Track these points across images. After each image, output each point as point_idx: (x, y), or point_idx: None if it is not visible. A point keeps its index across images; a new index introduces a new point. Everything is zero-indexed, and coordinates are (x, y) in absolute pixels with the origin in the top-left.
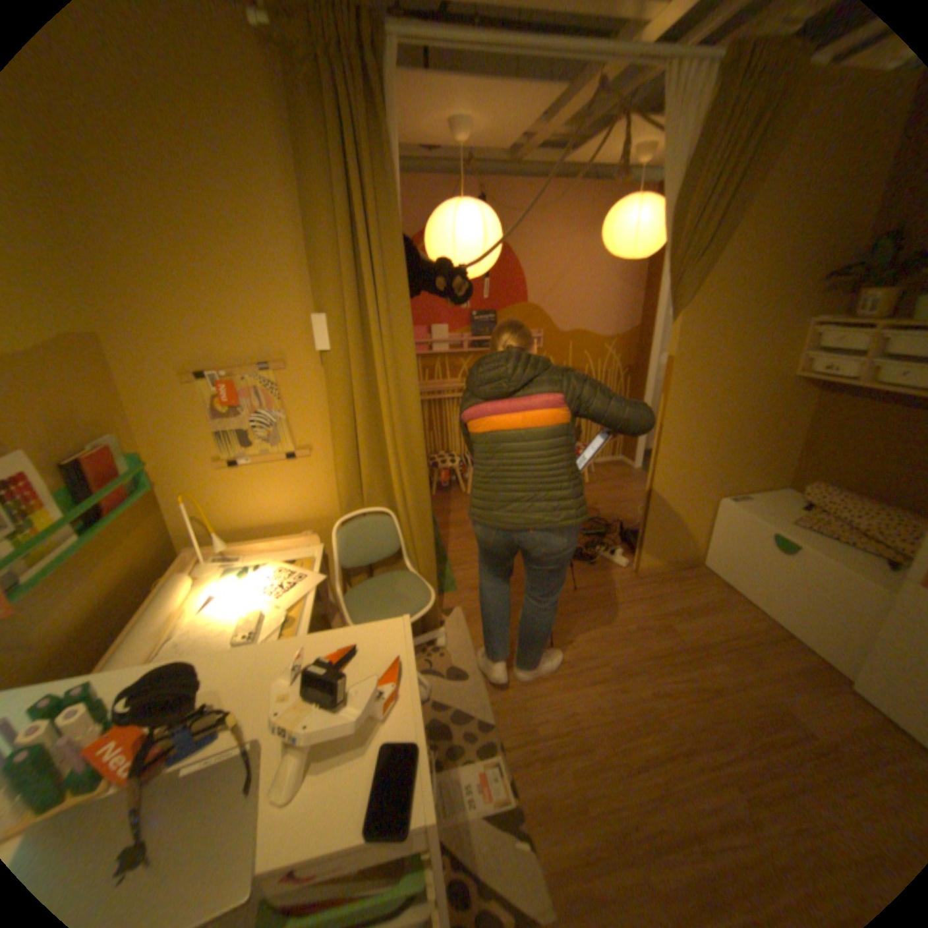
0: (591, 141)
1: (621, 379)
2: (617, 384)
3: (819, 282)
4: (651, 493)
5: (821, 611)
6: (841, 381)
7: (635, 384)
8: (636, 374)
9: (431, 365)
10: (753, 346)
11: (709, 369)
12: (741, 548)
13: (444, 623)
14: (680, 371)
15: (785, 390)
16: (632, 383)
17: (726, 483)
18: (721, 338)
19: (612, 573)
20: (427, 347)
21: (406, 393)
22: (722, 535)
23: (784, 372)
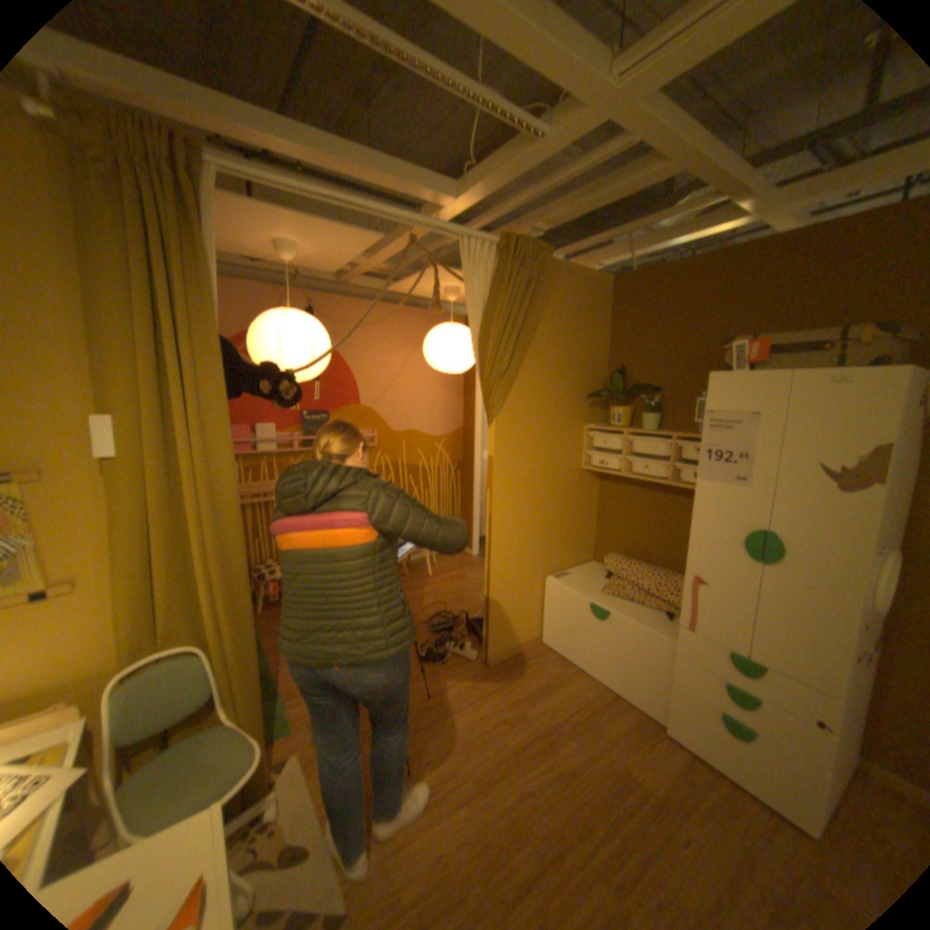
0: (408, 278)
1: (452, 473)
2: (450, 478)
3: (584, 401)
4: (490, 581)
5: (633, 667)
6: (611, 473)
7: (465, 478)
8: (465, 469)
9: (256, 466)
10: (550, 447)
11: (521, 466)
12: (568, 621)
13: (275, 784)
14: (499, 468)
15: (577, 480)
16: (462, 477)
17: (548, 563)
18: (526, 441)
19: (464, 669)
20: (252, 447)
21: (224, 502)
22: (551, 611)
23: (574, 467)
